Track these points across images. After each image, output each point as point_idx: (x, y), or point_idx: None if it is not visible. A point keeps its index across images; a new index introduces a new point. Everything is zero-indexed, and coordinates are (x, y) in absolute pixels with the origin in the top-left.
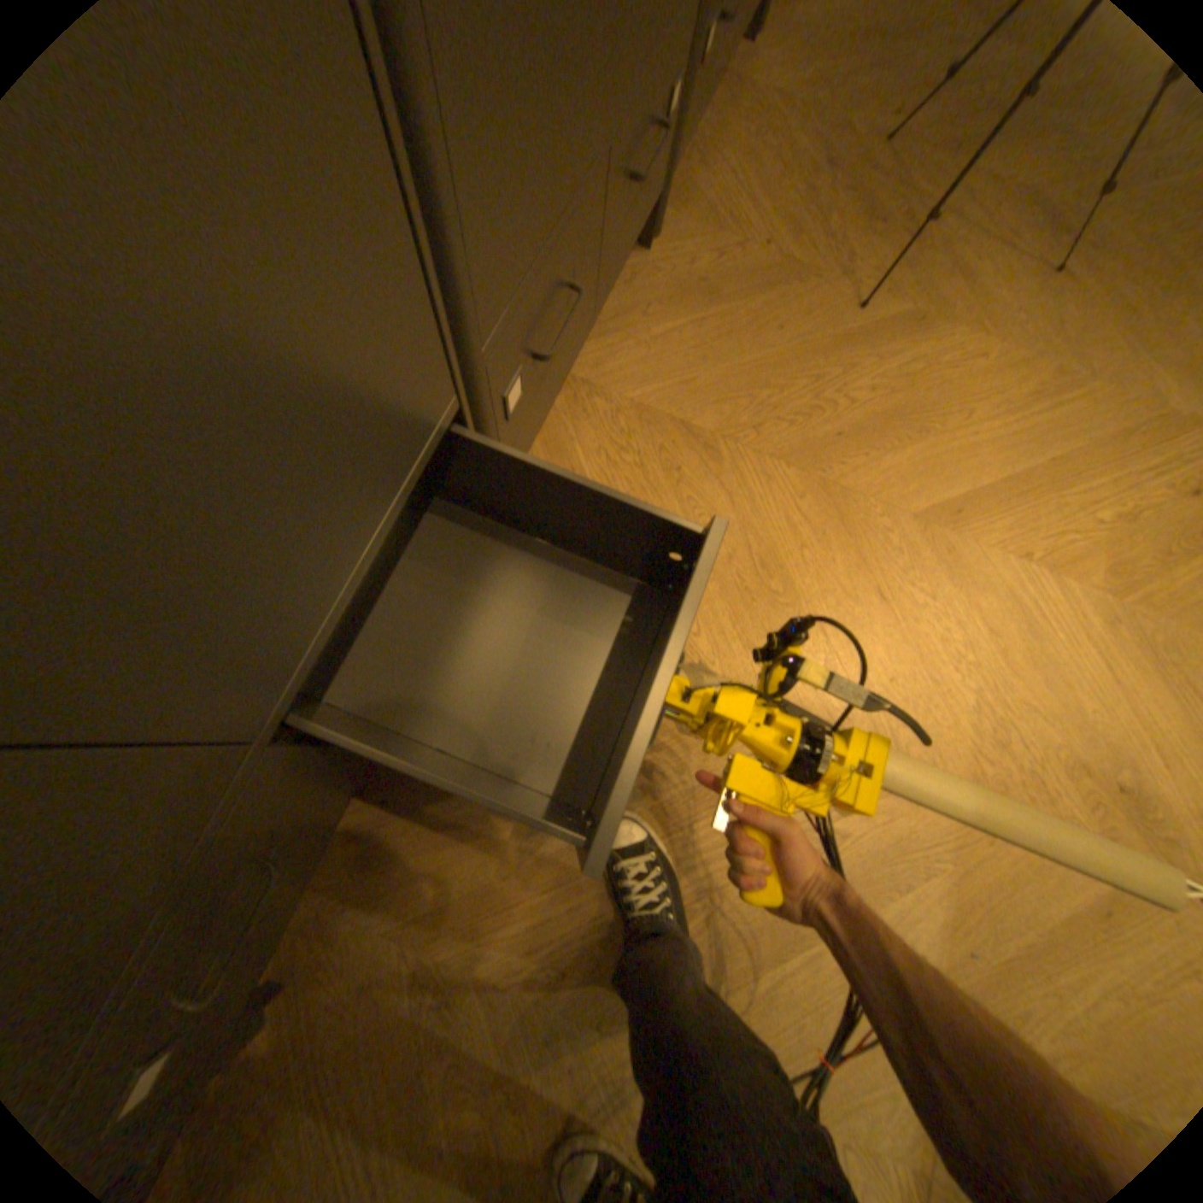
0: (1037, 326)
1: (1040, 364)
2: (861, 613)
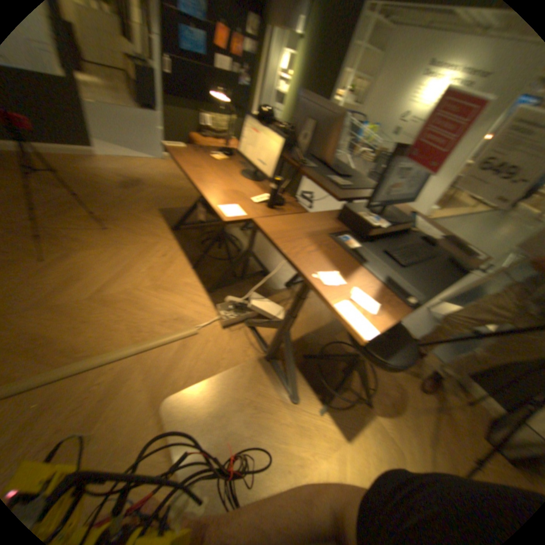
0: (107, 242)
1: (112, 249)
2: (81, 329)
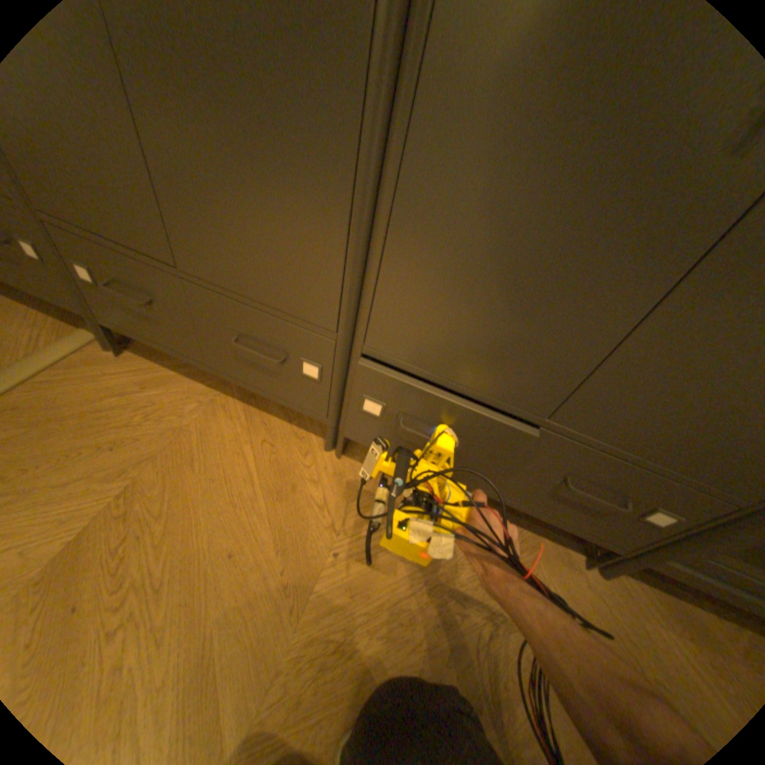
0: None
1: None
2: None
